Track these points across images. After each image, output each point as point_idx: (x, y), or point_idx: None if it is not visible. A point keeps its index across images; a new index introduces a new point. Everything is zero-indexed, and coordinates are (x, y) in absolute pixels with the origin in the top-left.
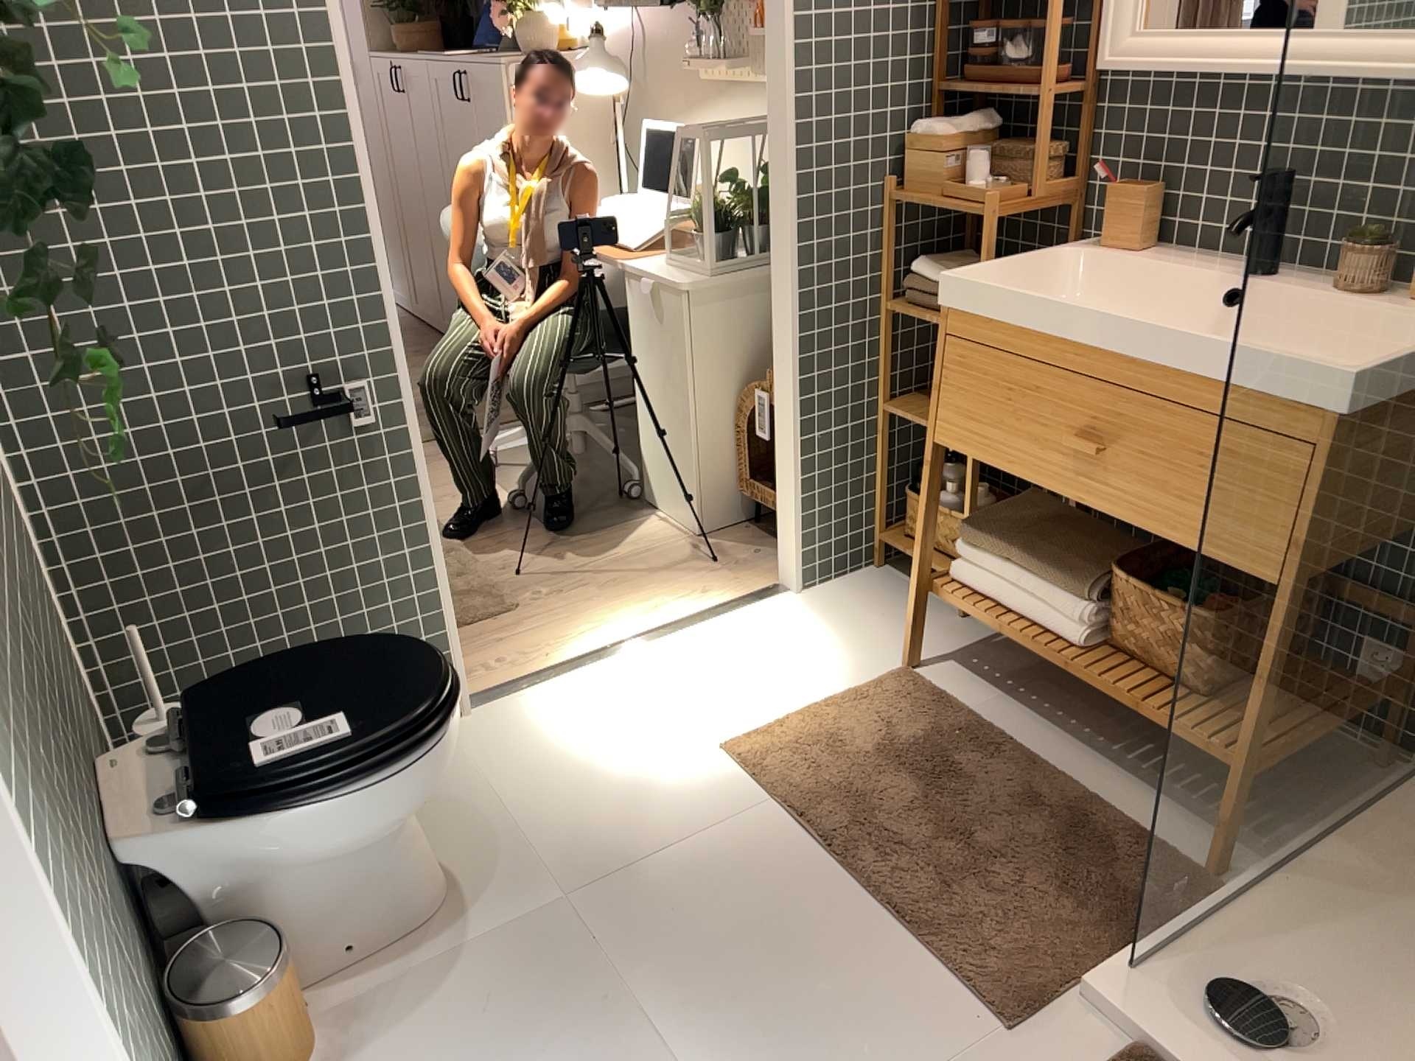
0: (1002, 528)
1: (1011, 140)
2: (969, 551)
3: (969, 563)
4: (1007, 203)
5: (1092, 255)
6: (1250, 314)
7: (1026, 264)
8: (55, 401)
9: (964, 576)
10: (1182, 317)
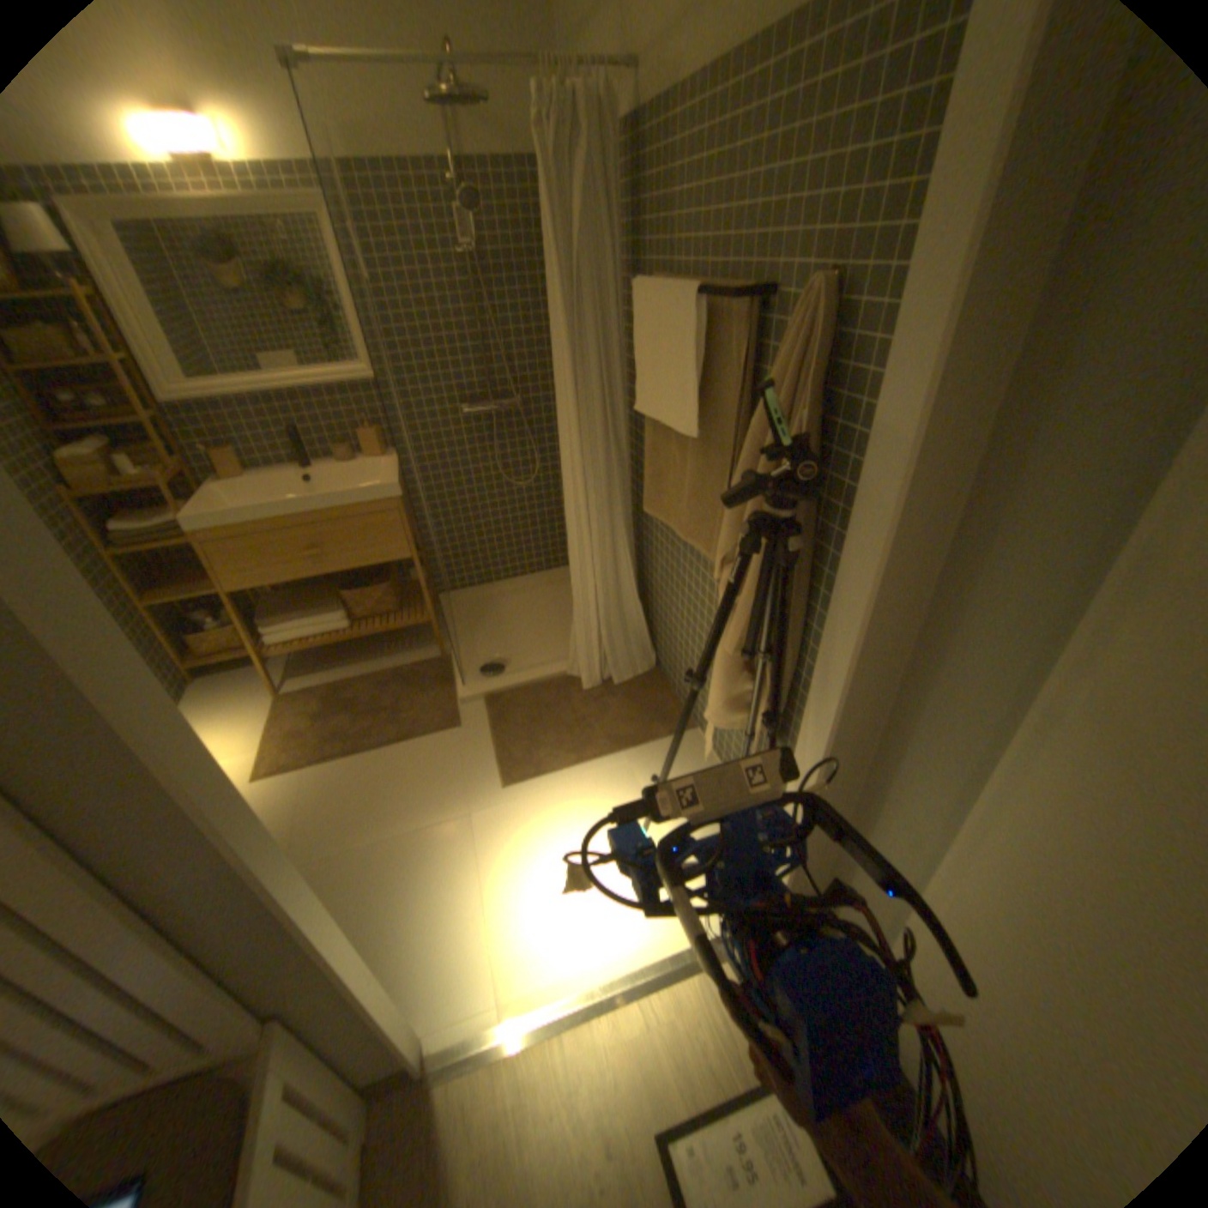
0: (267, 614)
1: (106, 447)
2: (262, 631)
3: (264, 637)
4: (147, 476)
5: (216, 484)
6: (312, 481)
7: (195, 499)
8: None
9: (262, 645)
10: (284, 493)
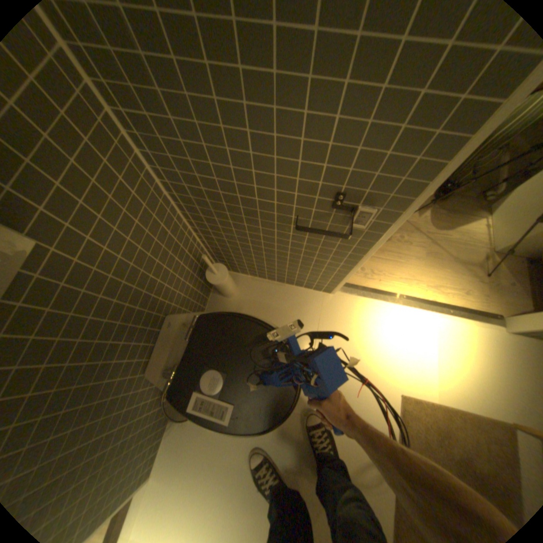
0: None
1: None
2: None
3: None
4: None
5: None
6: None
7: None
8: (167, 144)
9: None
10: None
